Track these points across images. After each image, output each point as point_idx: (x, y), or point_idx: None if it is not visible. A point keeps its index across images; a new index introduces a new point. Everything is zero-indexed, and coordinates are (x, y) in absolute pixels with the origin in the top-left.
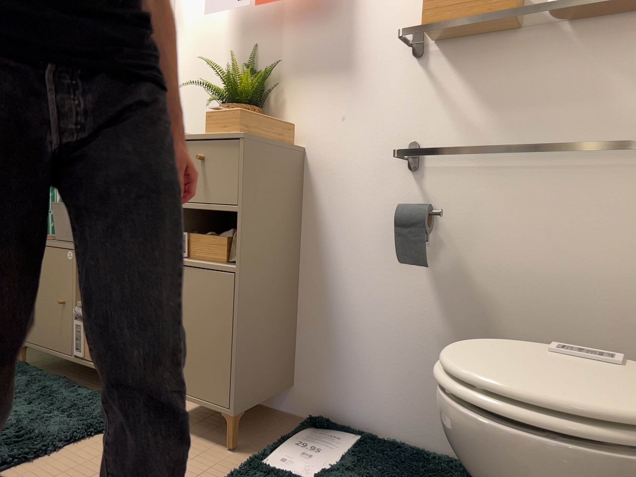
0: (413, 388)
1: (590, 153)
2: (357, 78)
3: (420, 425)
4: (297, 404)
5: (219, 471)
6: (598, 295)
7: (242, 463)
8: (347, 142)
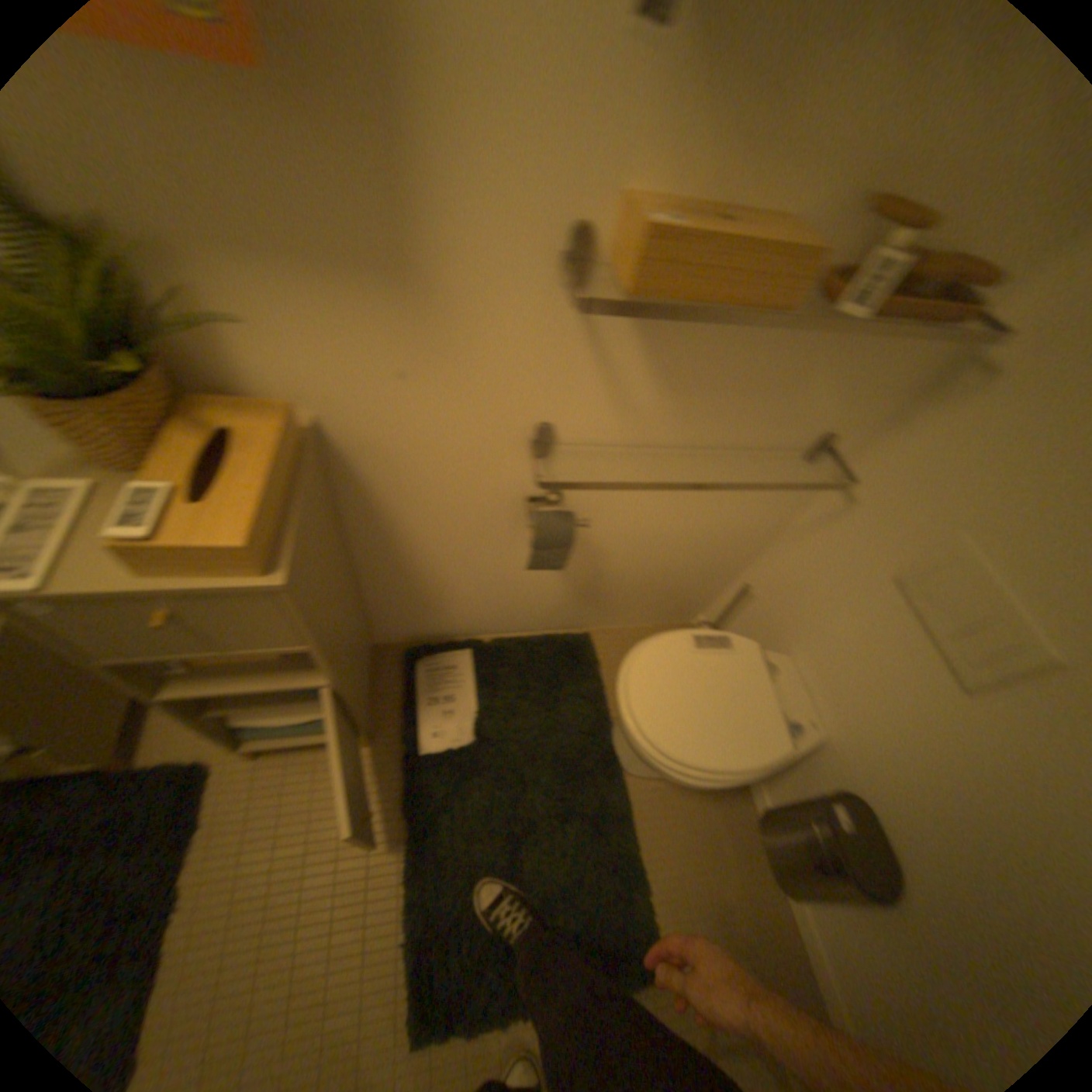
0: (519, 607)
1: (755, 442)
2: (435, 297)
3: (523, 622)
4: (384, 637)
5: (384, 780)
6: (700, 539)
7: (395, 753)
8: (420, 412)
